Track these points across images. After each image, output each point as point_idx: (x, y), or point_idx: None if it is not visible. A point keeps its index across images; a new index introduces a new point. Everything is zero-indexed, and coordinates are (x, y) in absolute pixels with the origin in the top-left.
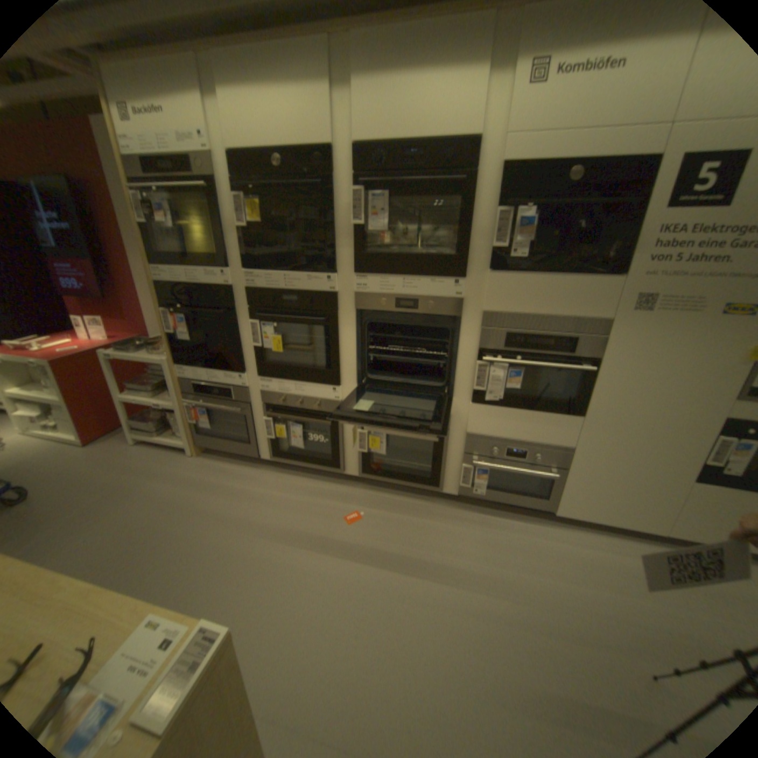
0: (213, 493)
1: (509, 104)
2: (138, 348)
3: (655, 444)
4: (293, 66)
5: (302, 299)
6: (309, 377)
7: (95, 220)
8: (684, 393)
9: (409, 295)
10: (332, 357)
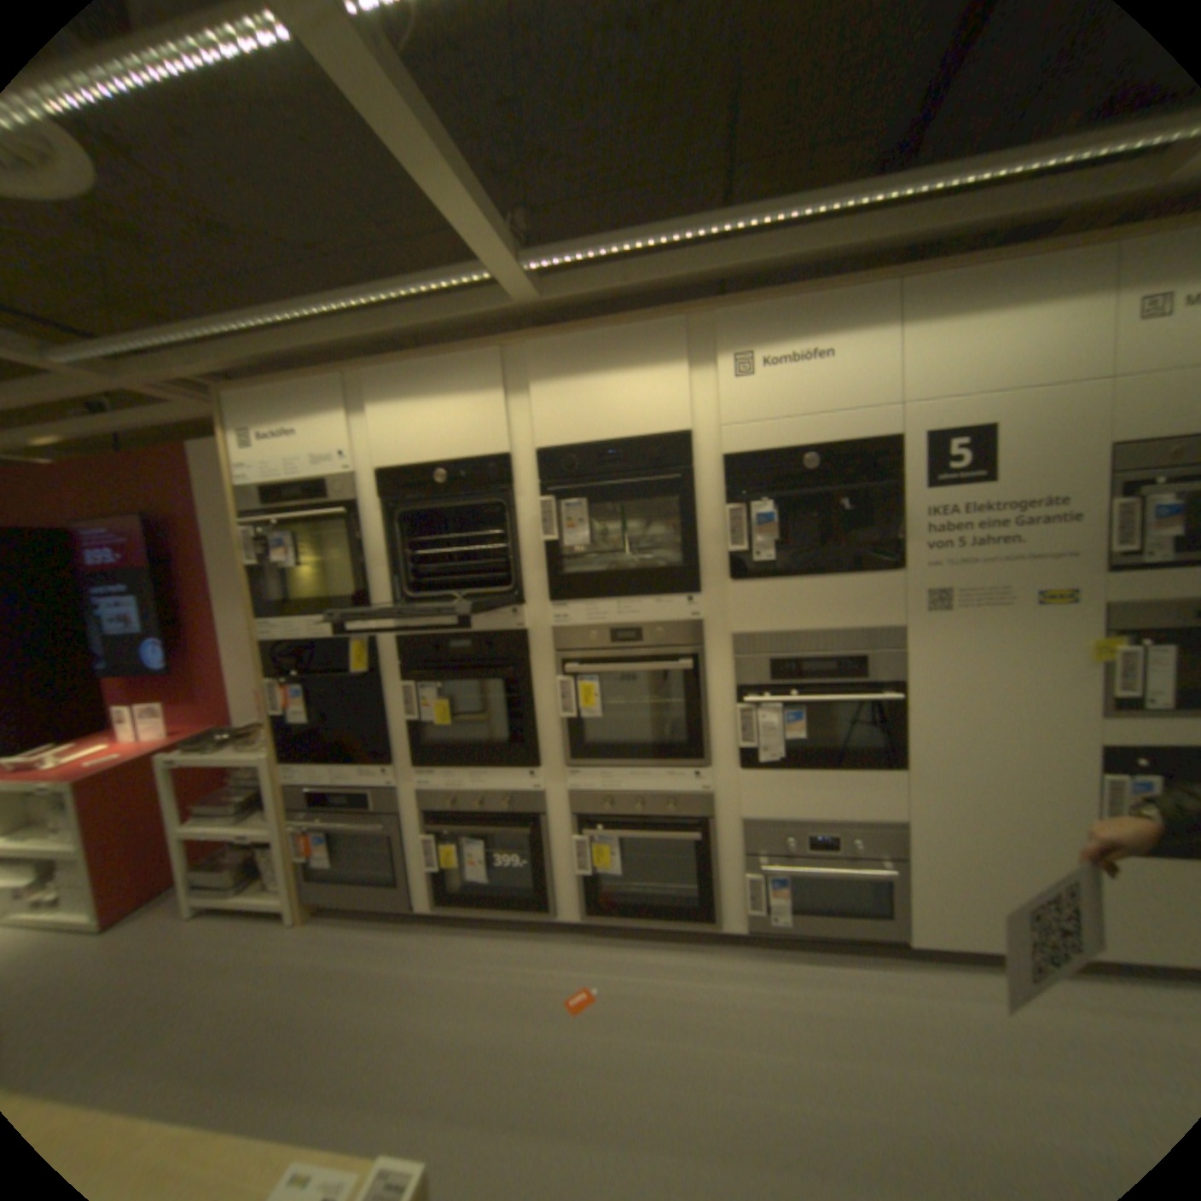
0: (329, 988)
1: (716, 398)
2: (215, 744)
3: (1019, 800)
4: (459, 377)
5: (477, 643)
6: (490, 758)
7: (169, 564)
8: (1031, 718)
9: (627, 623)
10: (524, 723)
